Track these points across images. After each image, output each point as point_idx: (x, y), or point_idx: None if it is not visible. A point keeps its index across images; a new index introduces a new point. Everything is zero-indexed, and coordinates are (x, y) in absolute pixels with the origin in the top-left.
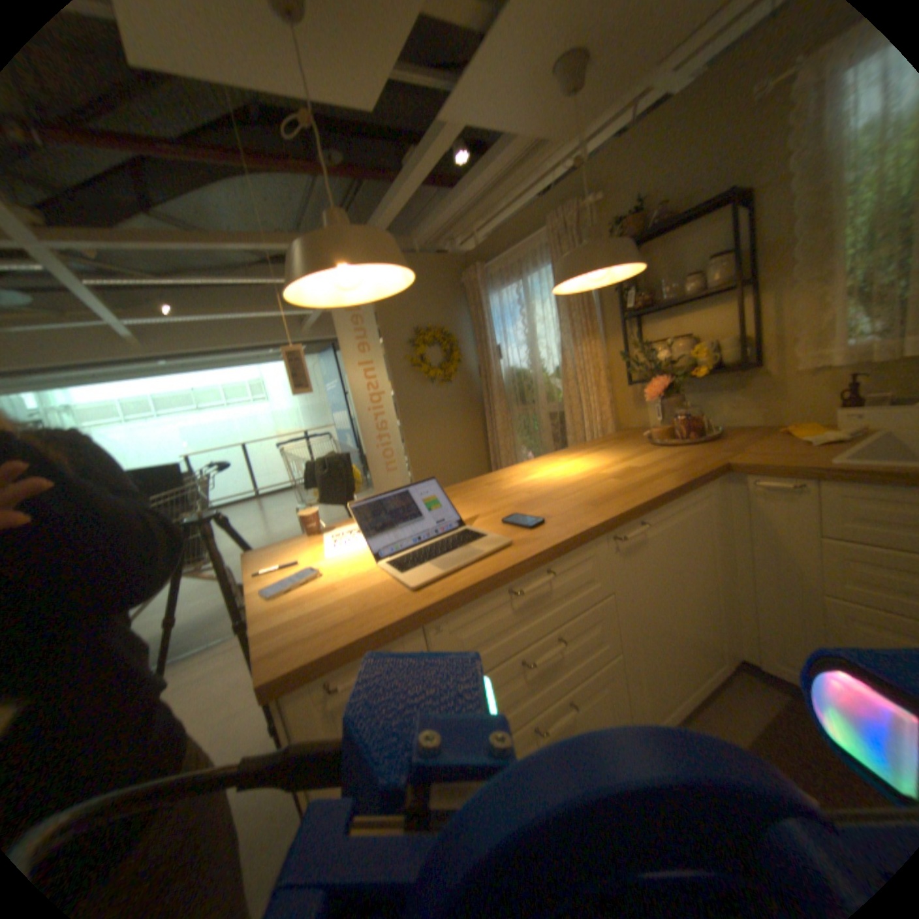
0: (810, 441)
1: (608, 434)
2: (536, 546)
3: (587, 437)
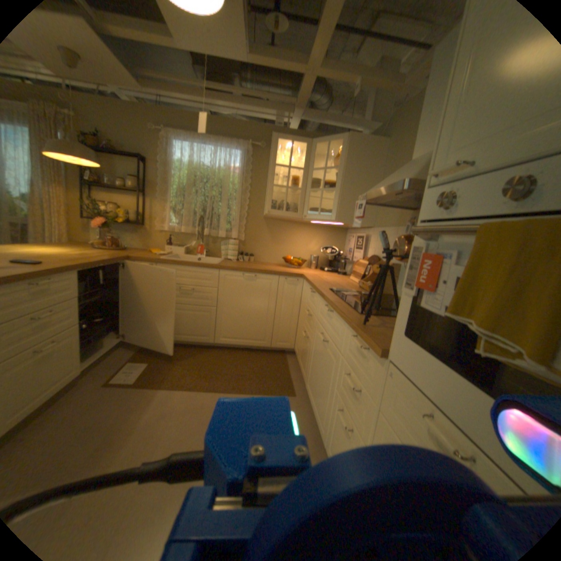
0: (156, 254)
1: (63, 242)
2: (43, 268)
3: (45, 243)
